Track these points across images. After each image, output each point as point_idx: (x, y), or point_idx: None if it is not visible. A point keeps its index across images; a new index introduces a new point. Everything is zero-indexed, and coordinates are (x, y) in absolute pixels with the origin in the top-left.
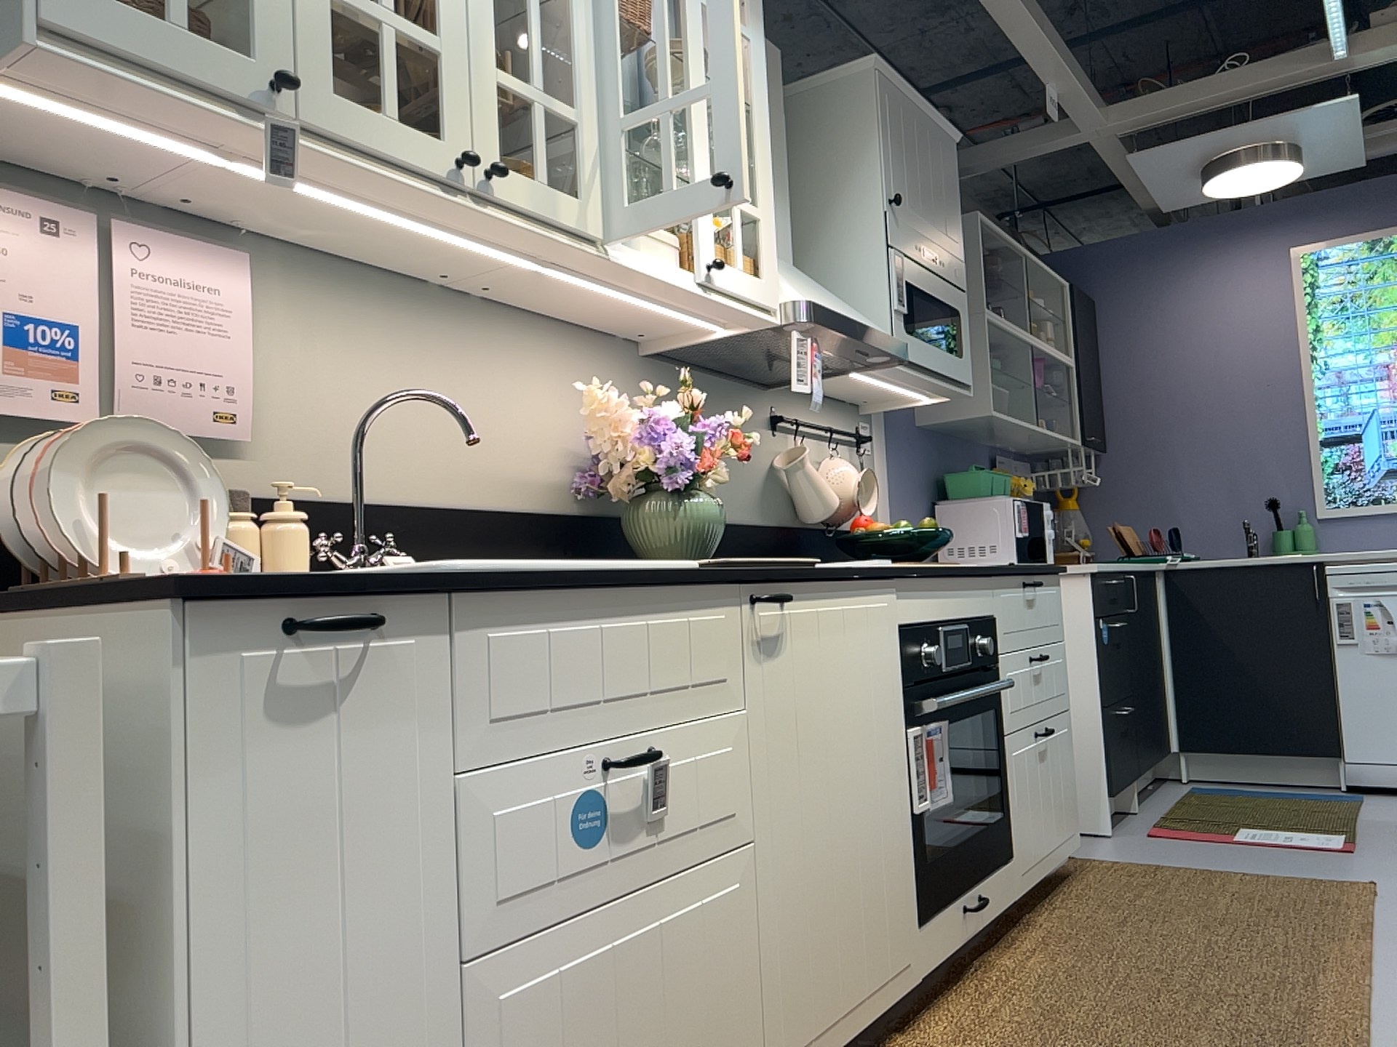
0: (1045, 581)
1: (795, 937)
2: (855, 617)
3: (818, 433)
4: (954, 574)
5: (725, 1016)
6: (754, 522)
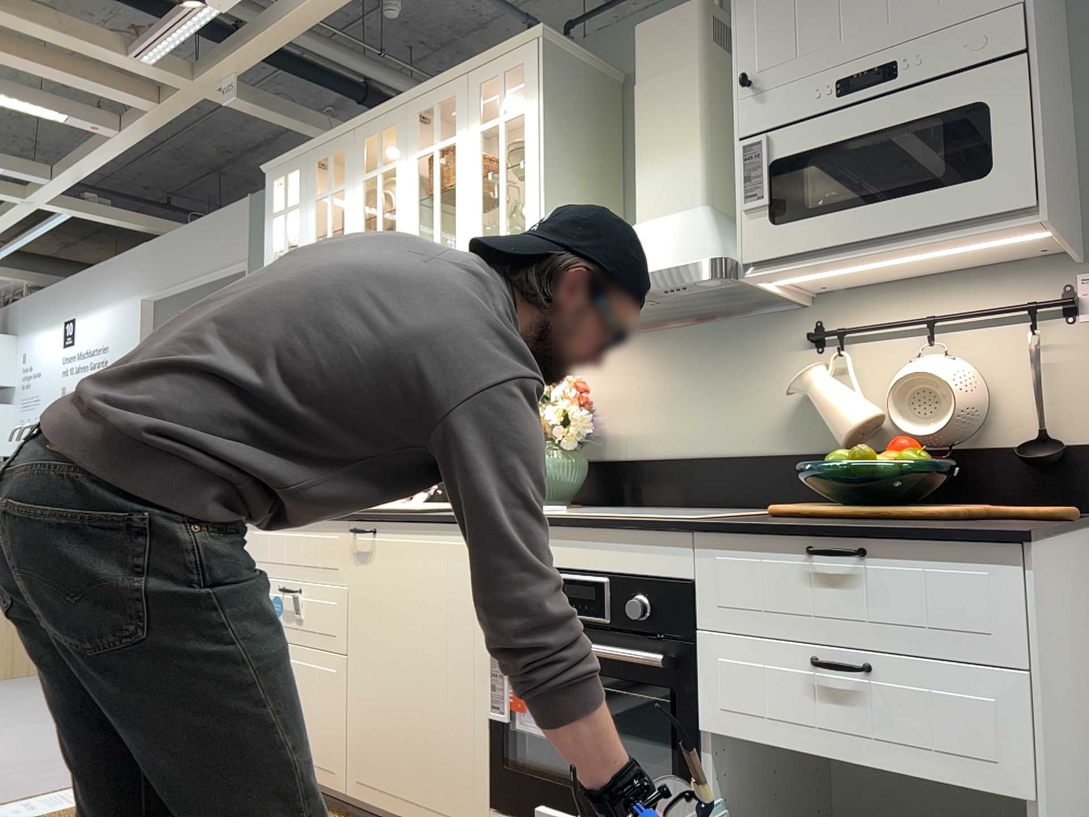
0: (909, 551)
1: (366, 722)
2: (431, 549)
3: (920, 327)
4: (571, 526)
5: (324, 726)
6: (764, 452)
